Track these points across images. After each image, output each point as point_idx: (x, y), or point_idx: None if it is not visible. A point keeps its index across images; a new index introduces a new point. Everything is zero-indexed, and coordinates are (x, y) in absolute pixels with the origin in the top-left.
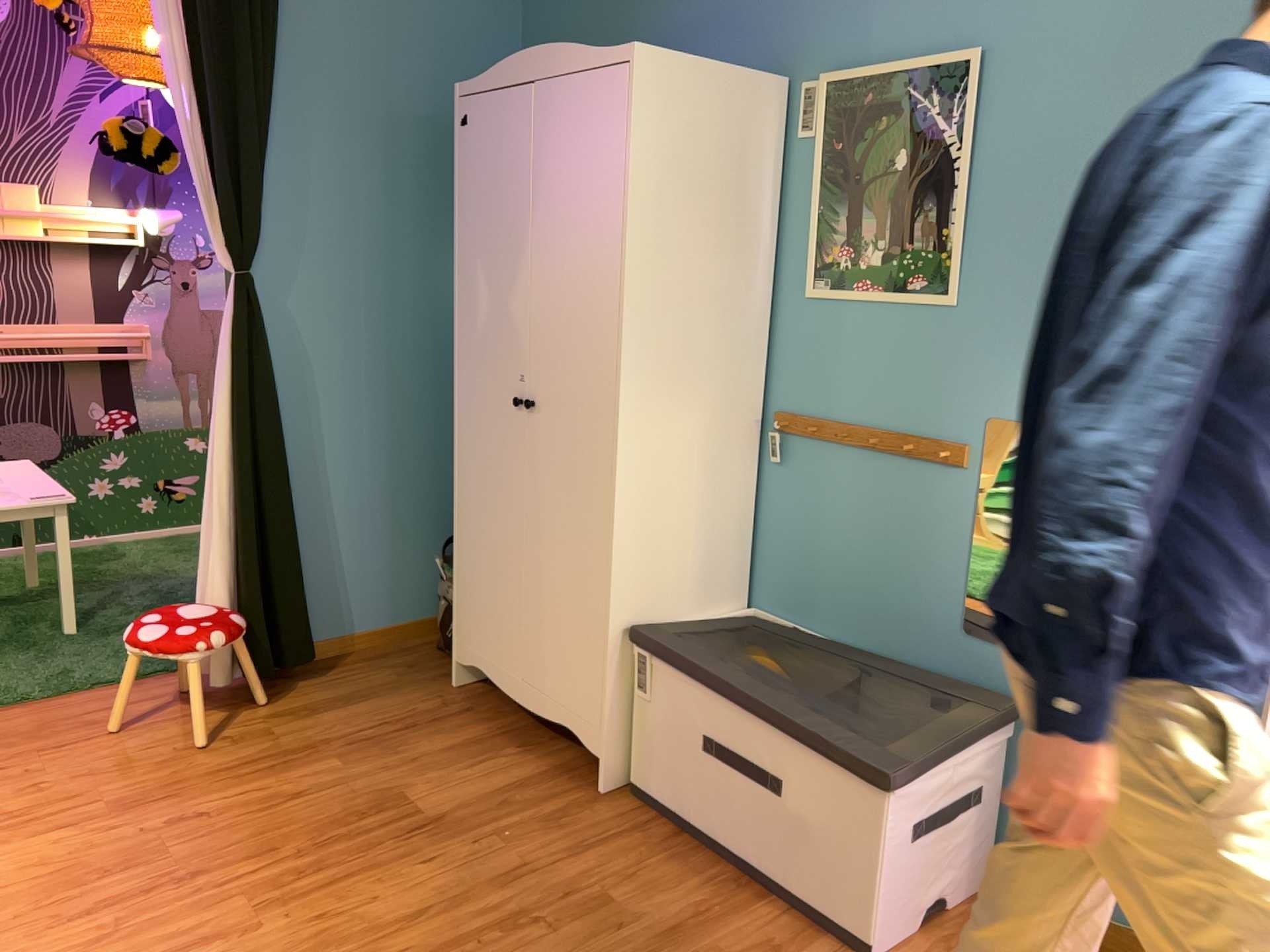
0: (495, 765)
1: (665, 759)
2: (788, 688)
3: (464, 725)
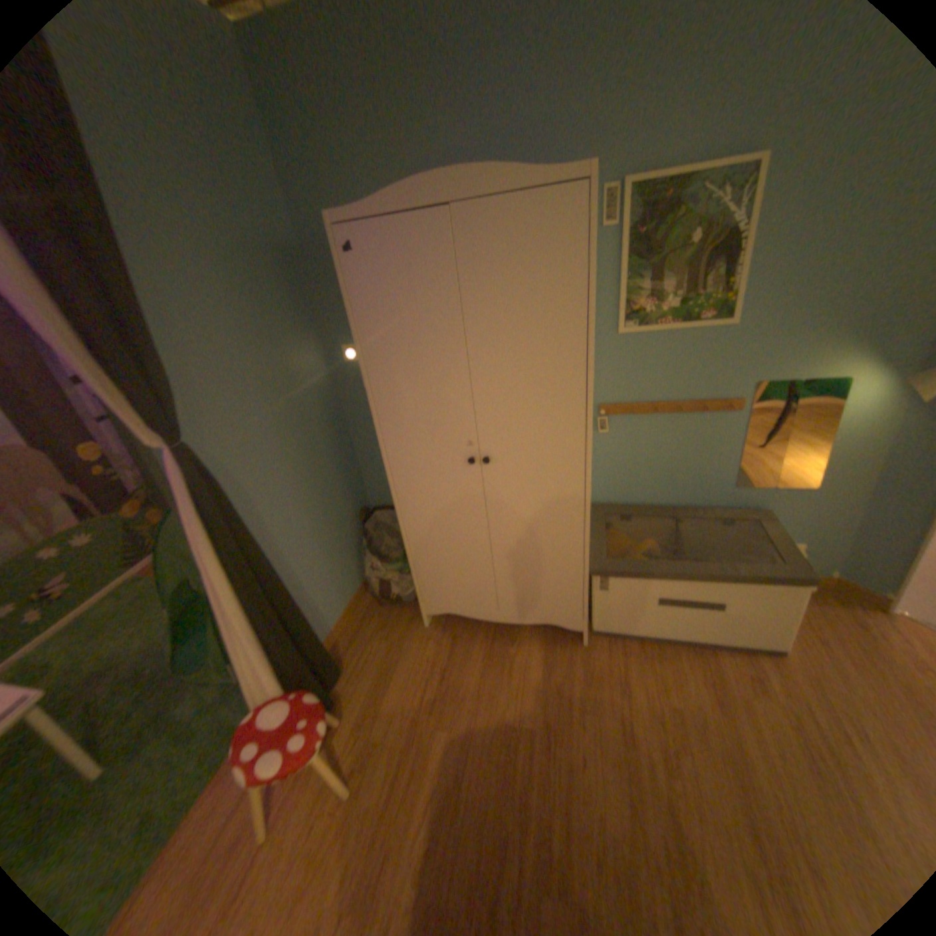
0: (517, 664)
1: (626, 614)
2: (692, 554)
3: (467, 649)
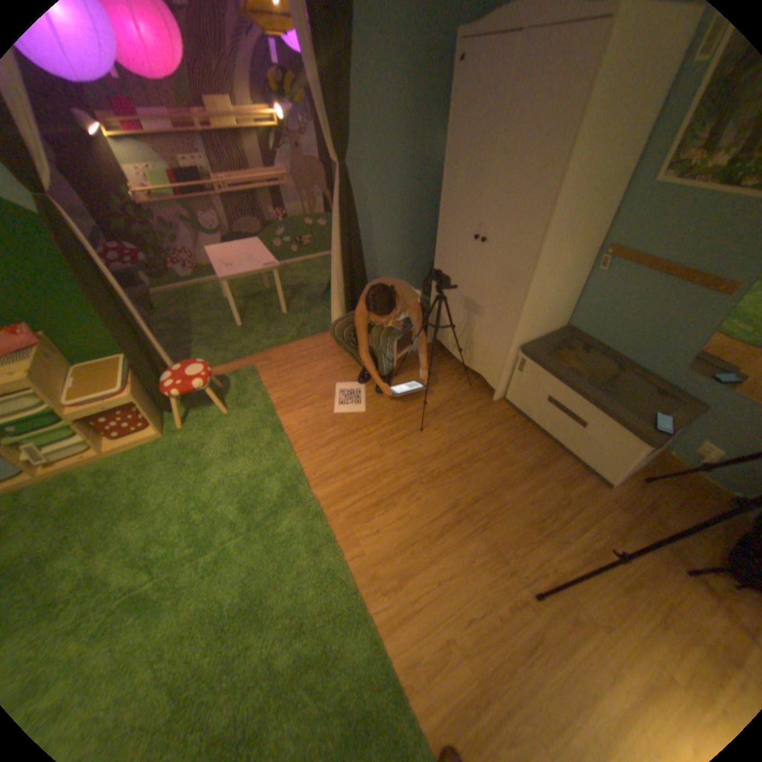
0: (449, 385)
1: (525, 398)
2: (592, 386)
3: (434, 365)
